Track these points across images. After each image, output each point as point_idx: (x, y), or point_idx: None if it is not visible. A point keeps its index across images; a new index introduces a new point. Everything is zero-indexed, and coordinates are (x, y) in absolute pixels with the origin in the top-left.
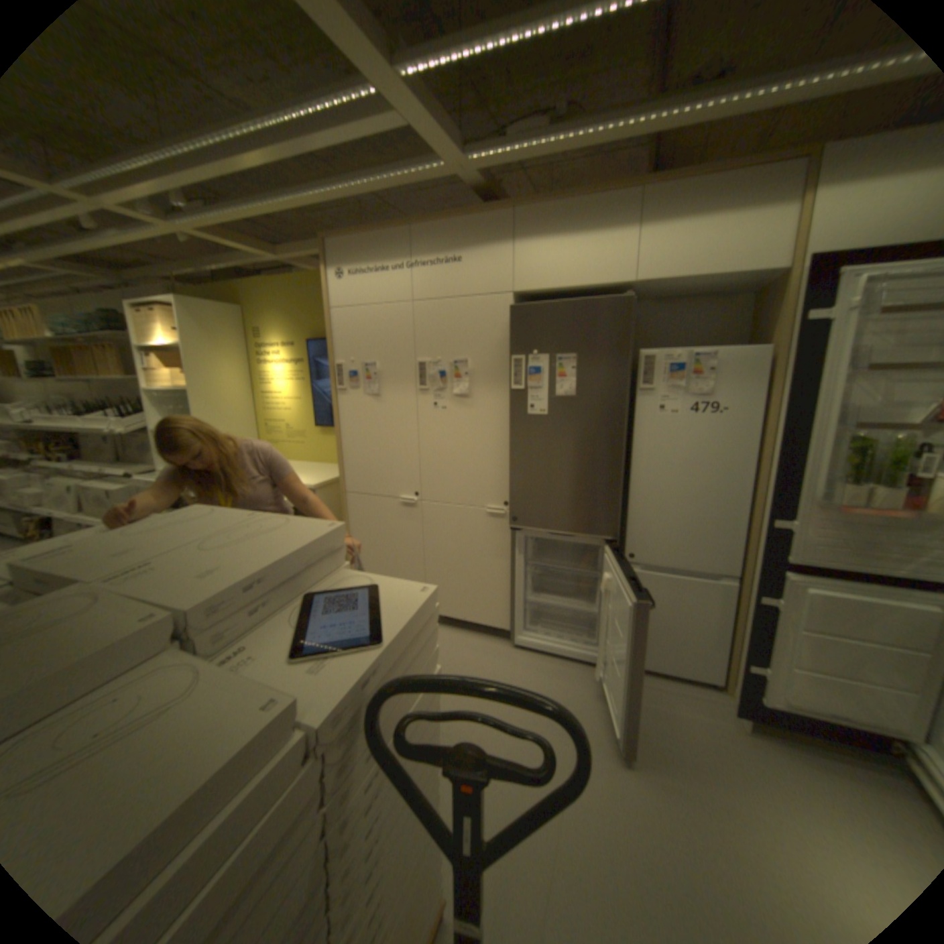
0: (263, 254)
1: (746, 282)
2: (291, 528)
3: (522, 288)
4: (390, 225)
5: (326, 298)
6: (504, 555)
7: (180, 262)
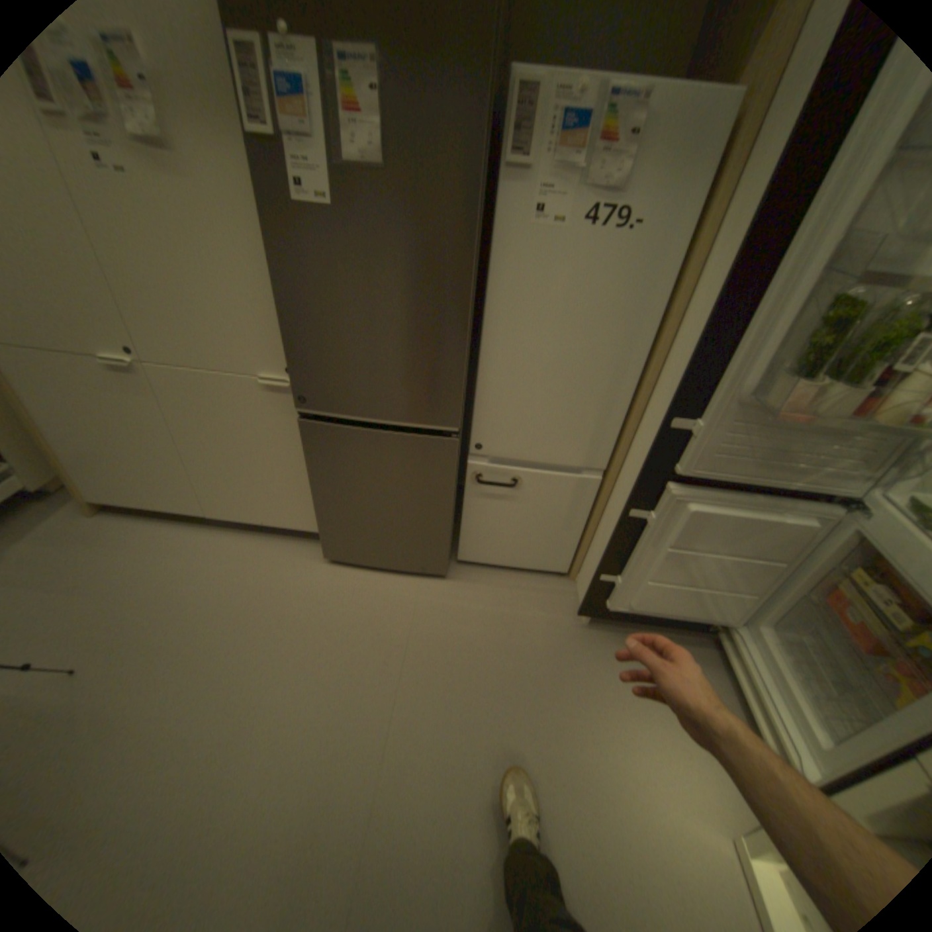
0: None
1: None
2: None
3: None
4: None
5: None
6: (303, 446)
7: None
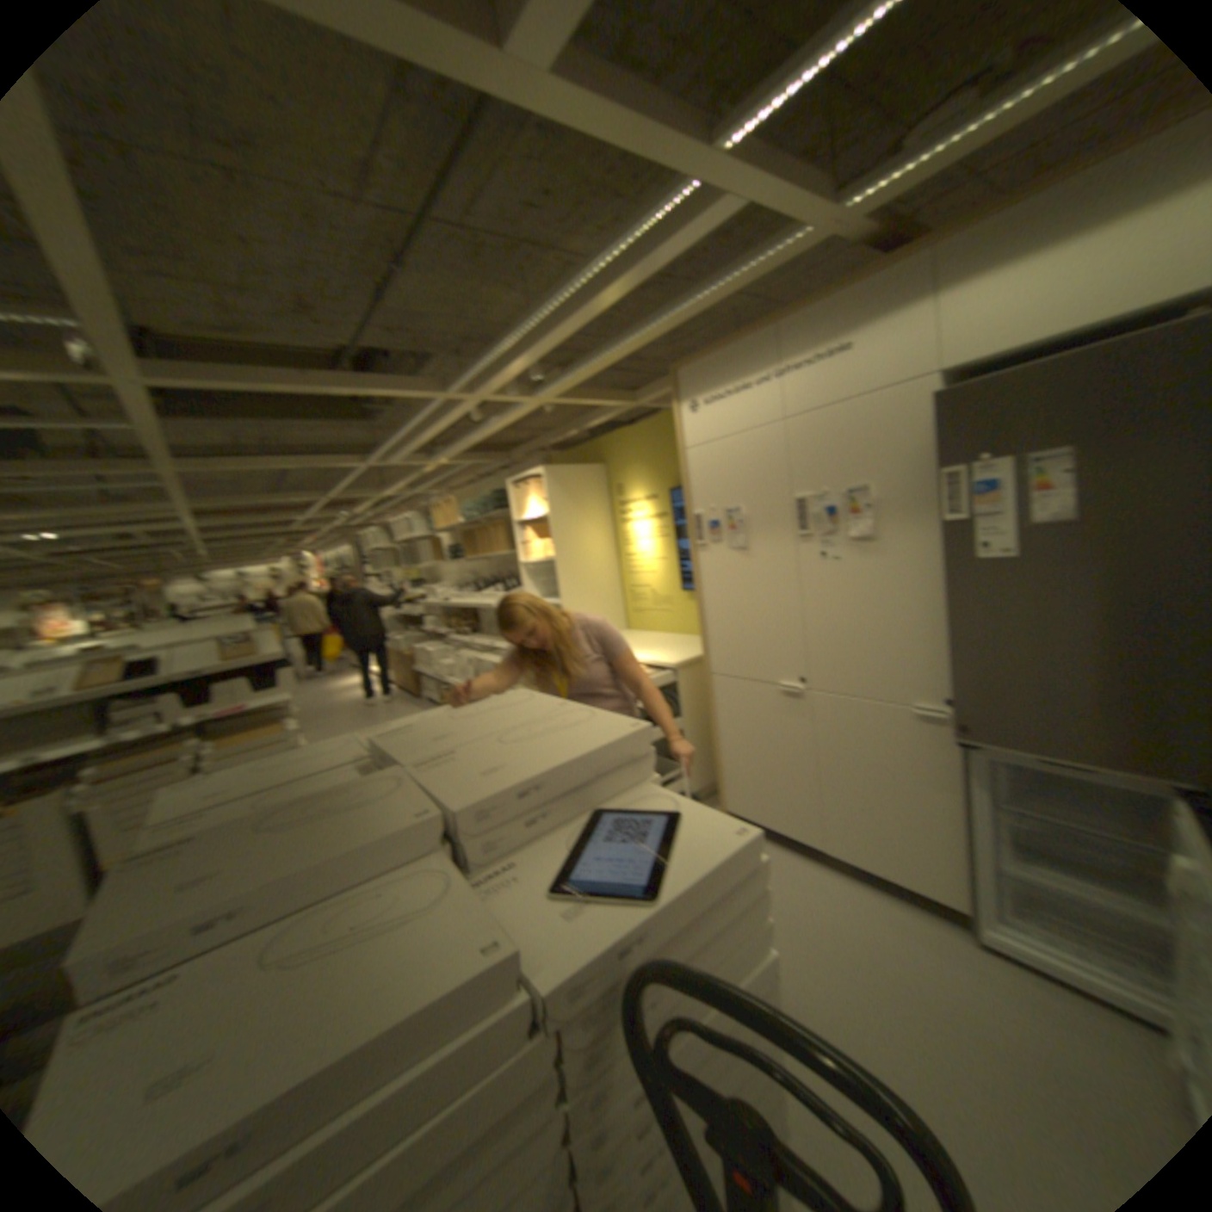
0: (627, 405)
1: None
2: (603, 725)
3: (959, 360)
4: (754, 331)
5: (684, 439)
6: (956, 789)
7: (557, 433)
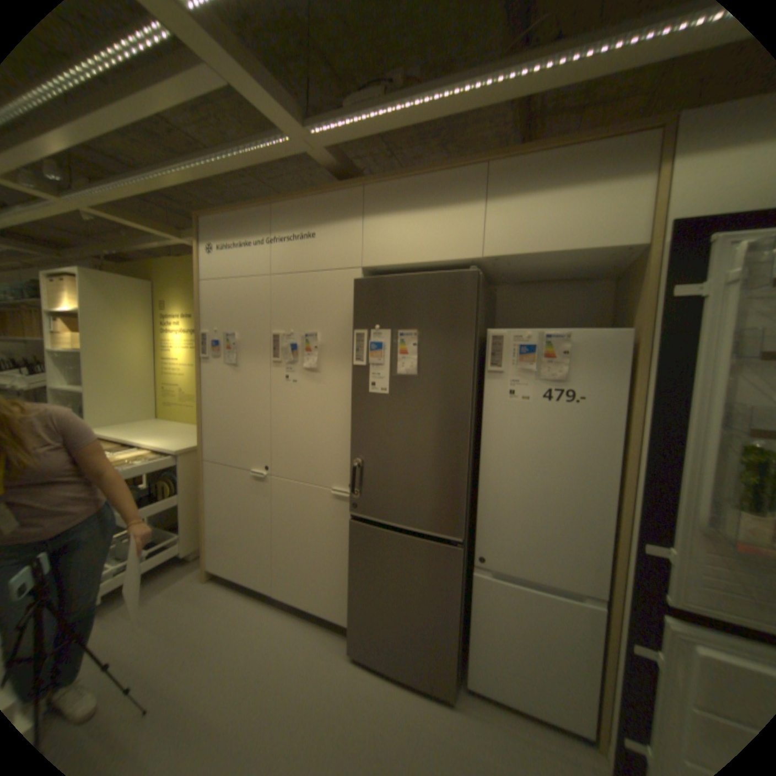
0: (170, 236)
1: (604, 263)
2: None
3: (371, 263)
4: (254, 203)
5: (198, 270)
6: (349, 543)
7: (108, 243)
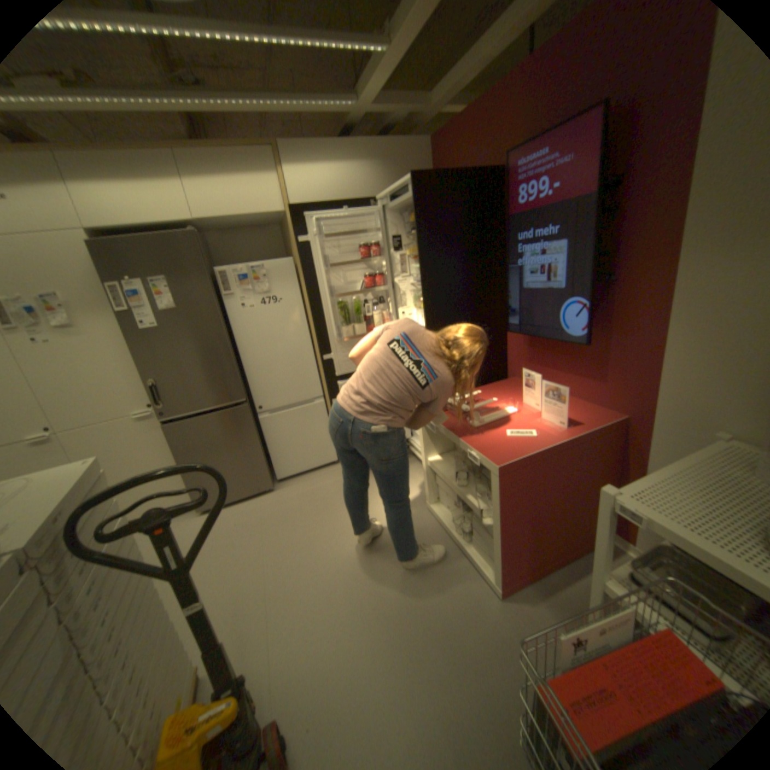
0: None
1: (268, 219)
2: None
3: (93, 225)
4: None
5: None
6: (165, 446)
7: None
